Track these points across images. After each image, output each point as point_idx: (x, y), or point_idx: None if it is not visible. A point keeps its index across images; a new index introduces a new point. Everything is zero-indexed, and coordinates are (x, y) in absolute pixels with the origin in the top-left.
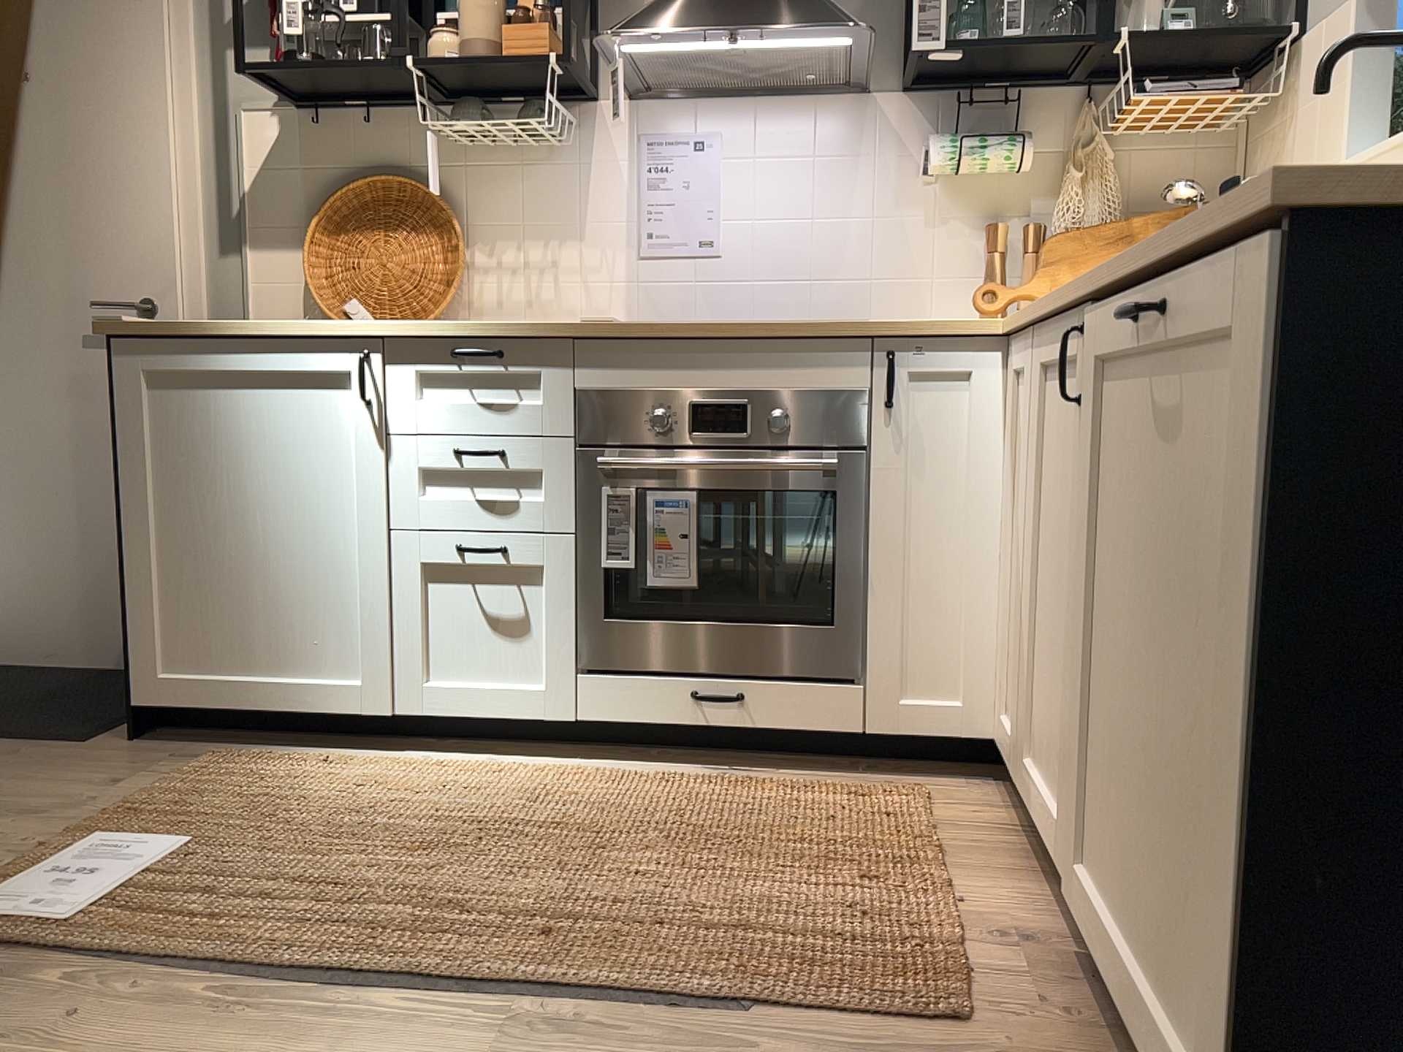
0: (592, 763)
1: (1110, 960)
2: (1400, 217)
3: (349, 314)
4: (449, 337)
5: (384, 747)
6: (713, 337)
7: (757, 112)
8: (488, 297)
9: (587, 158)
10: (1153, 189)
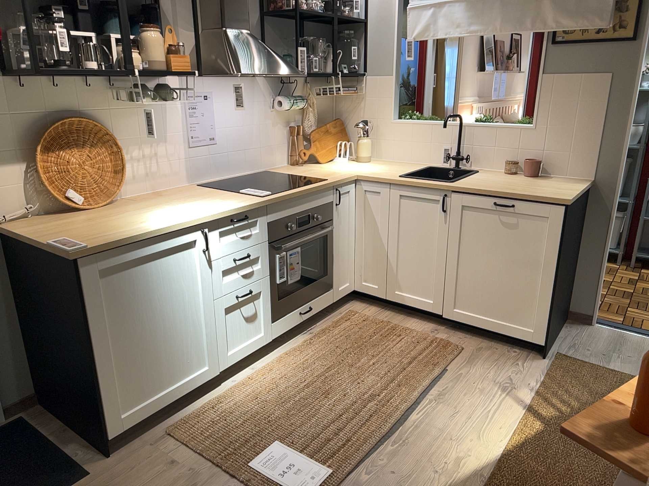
0: (274, 351)
1: (473, 323)
2: (572, 202)
3: (70, 198)
4: (231, 214)
5: (207, 388)
6: (302, 194)
7: (223, 83)
8: (129, 175)
9: (165, 104)
10: (320, 110)
